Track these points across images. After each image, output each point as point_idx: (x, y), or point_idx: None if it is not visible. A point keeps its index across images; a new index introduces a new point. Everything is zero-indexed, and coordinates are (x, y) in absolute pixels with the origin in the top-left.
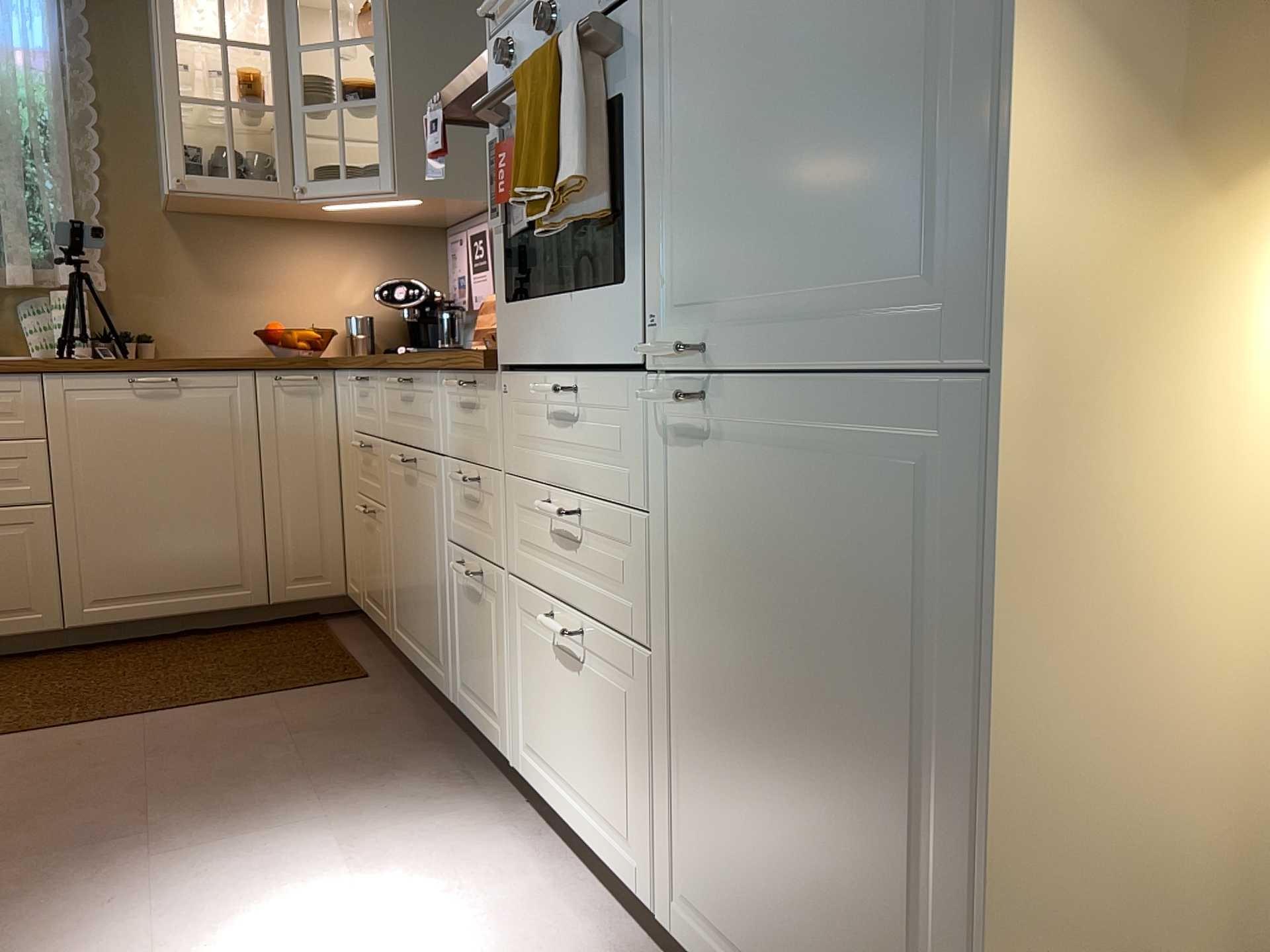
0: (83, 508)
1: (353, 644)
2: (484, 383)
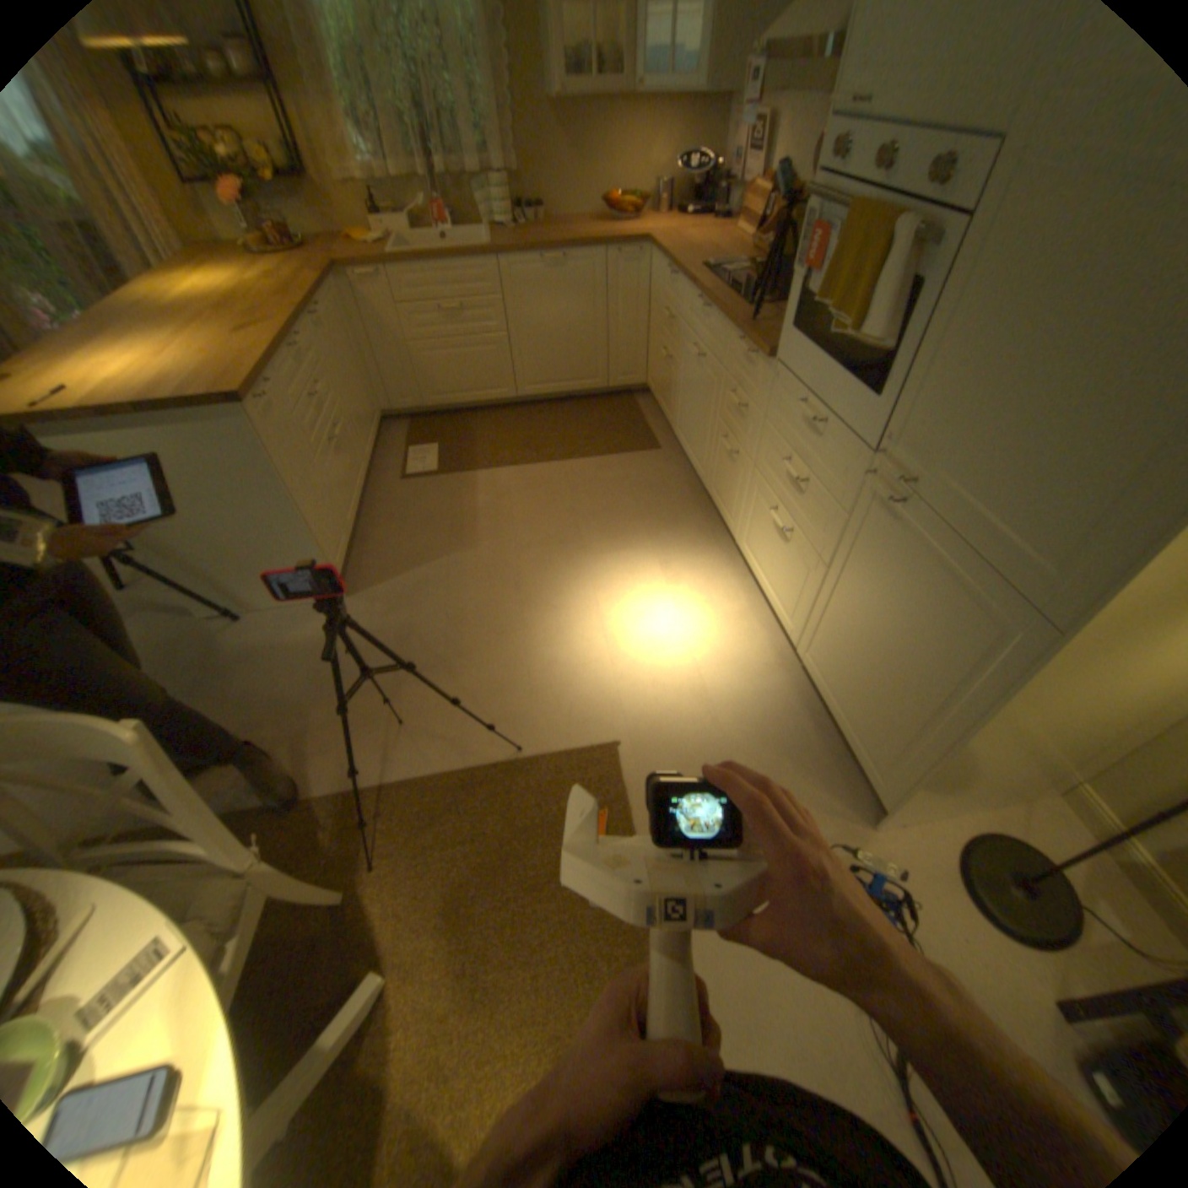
0: (520, 336)
1: (648, 420)
2: (760, 359)
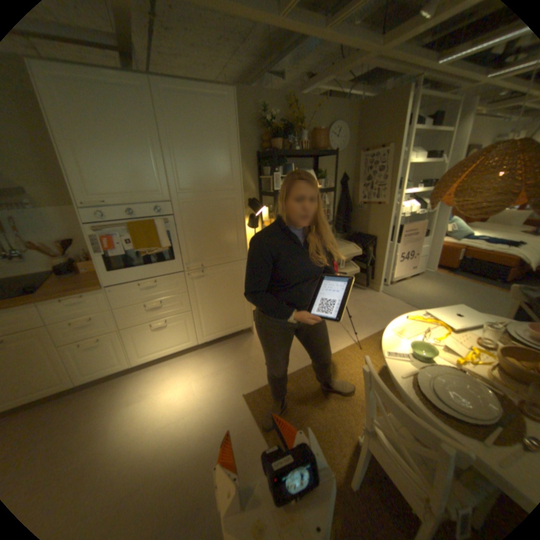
0: None
1: None
2: (87, 295)
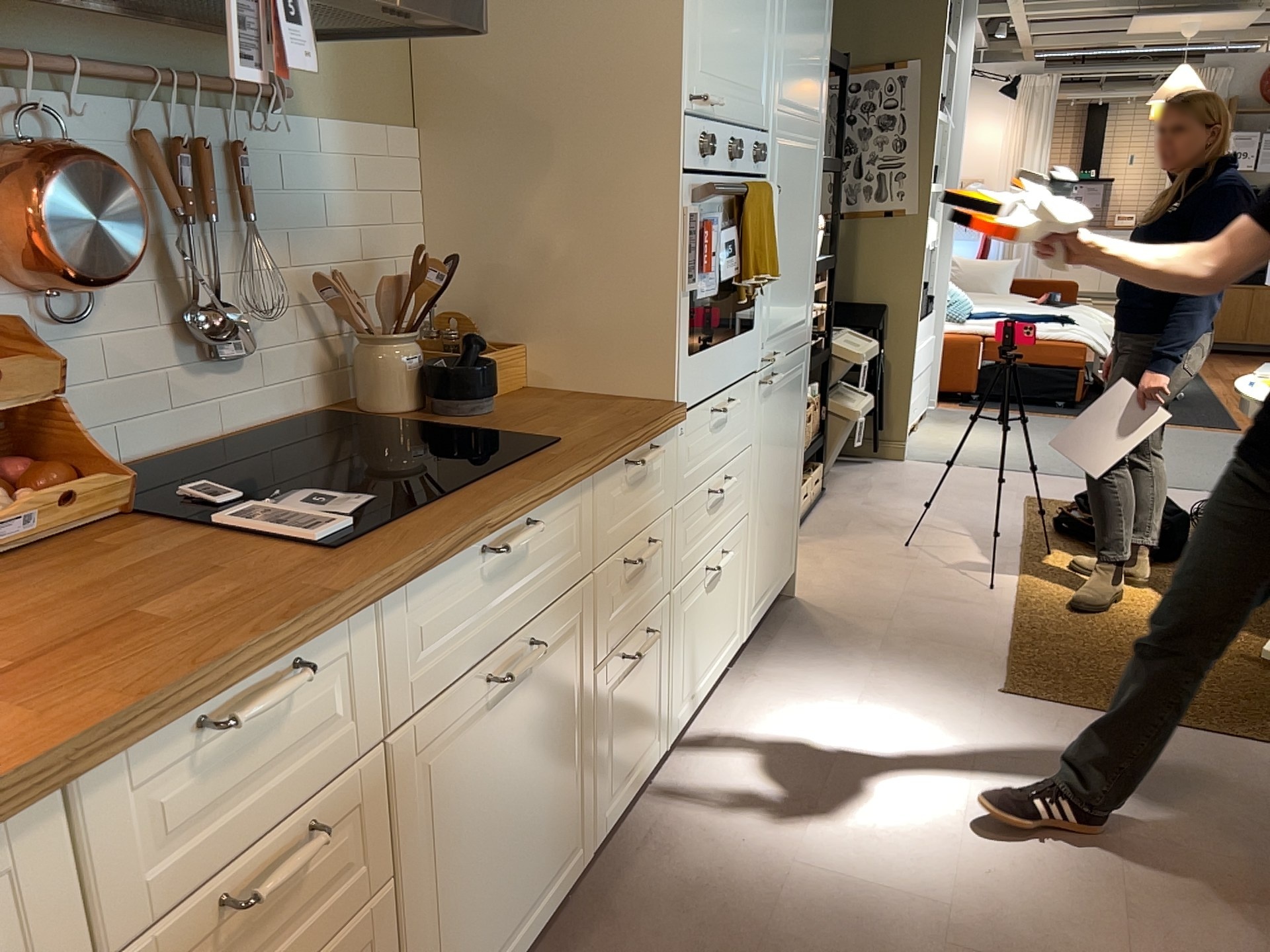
0: None
1: None
2: (660, 440)
